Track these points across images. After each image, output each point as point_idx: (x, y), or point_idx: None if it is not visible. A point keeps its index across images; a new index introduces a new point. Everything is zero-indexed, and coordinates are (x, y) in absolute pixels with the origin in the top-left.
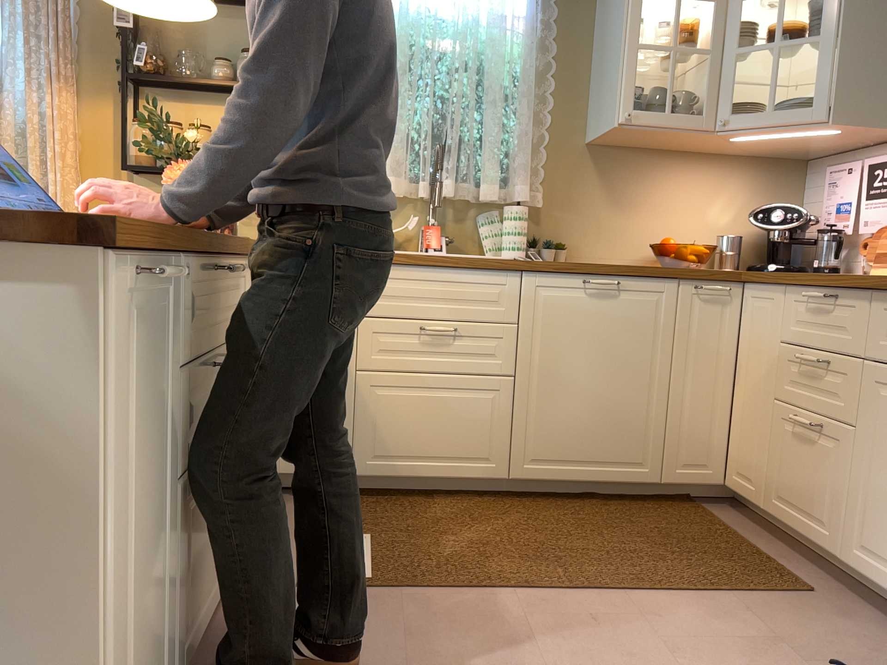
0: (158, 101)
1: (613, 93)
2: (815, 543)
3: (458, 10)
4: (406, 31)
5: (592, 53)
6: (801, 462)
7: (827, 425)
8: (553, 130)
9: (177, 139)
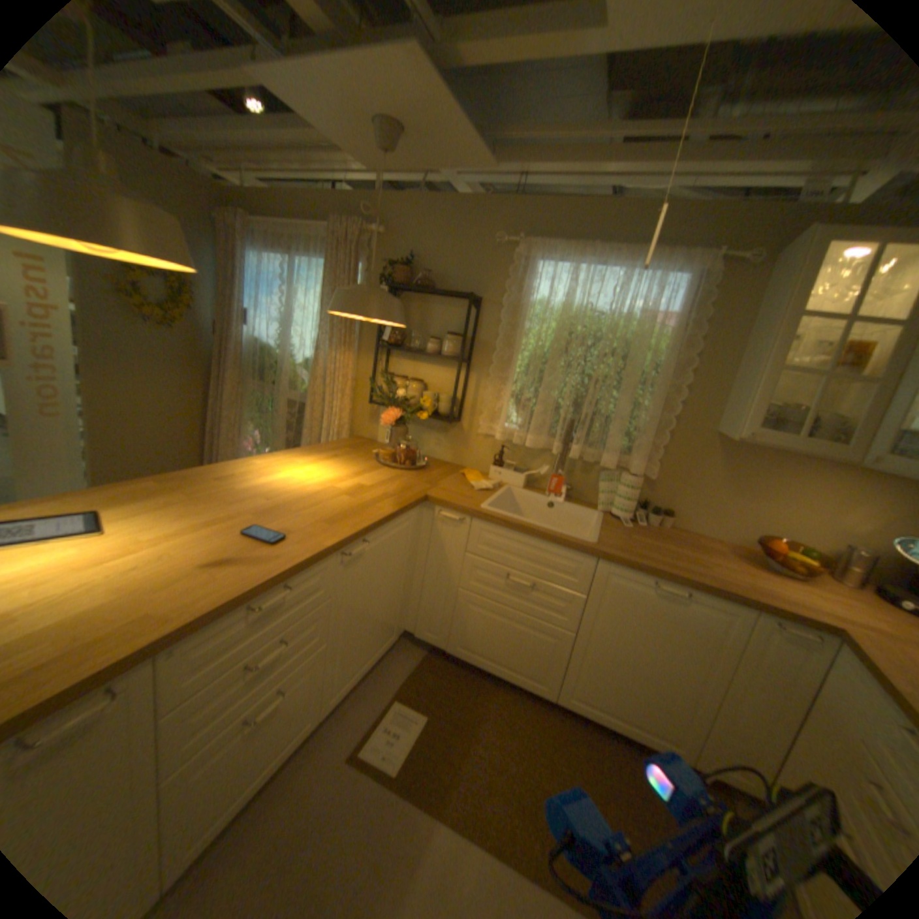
0: (398, 359)
1: (746, 406)
2: None
3: (614, 309)
4: (566, 324)
5: (745, 350)
6: None
7: None
8: (686, 416)
9: (394, 393)
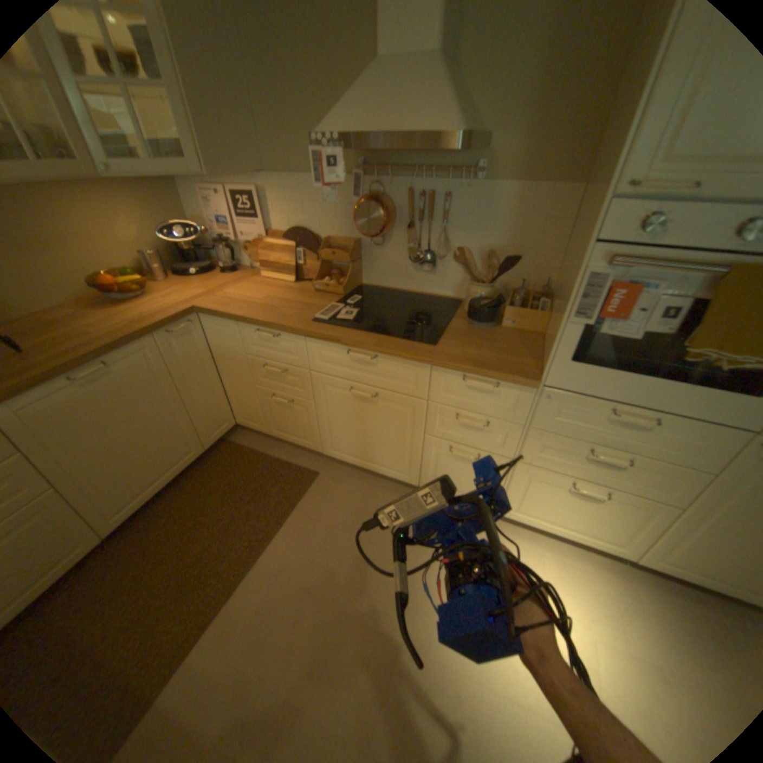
0: None
1: None
2: (305, 447)
3: None
4: None
5: None
6: (285, 415)
7: (296, 400)
8: None
9: None
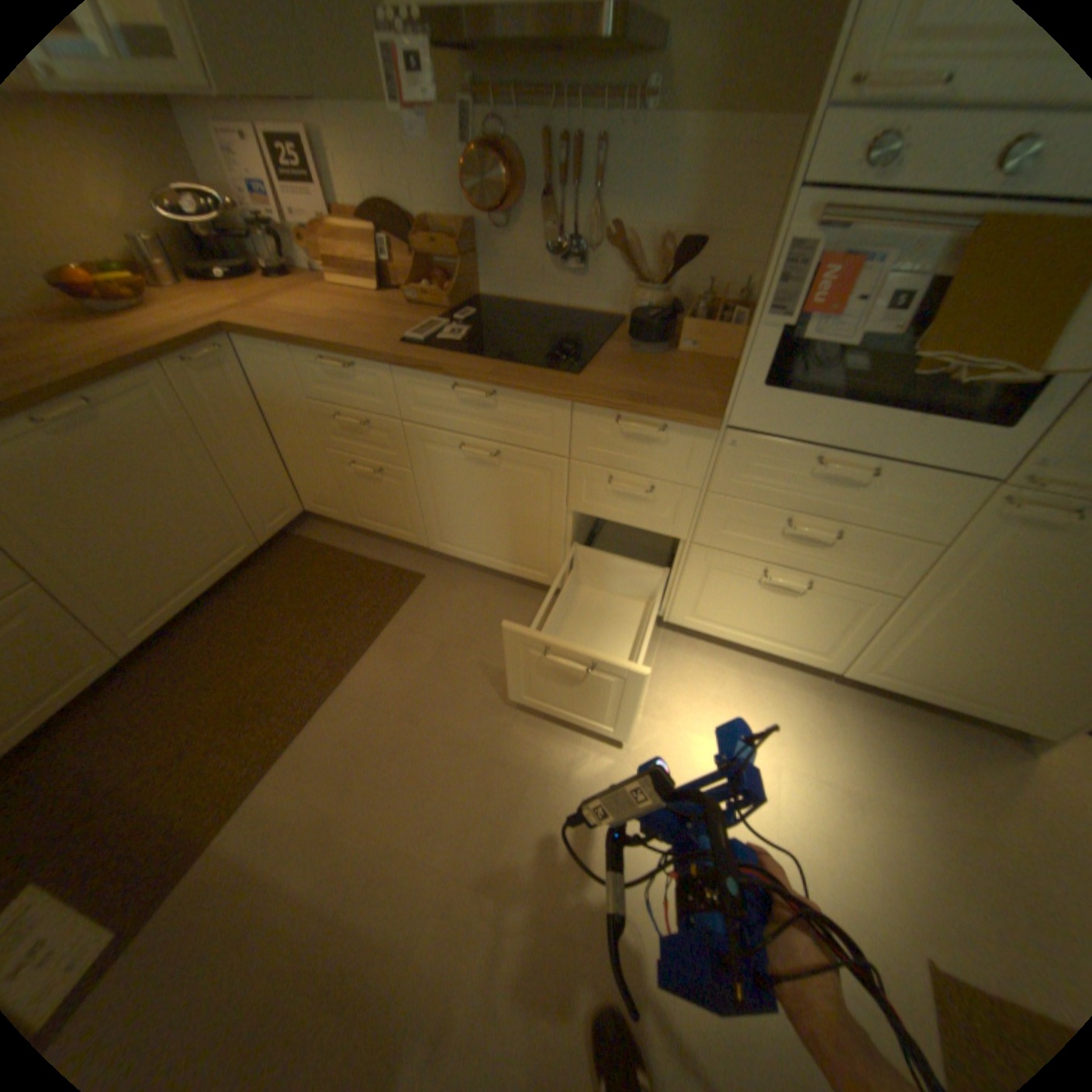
0: None
1: None
2: (404, 541)
3: None
4: None
5: None
6: (371, 494)
7: (385, 469)
8: None
9: None
